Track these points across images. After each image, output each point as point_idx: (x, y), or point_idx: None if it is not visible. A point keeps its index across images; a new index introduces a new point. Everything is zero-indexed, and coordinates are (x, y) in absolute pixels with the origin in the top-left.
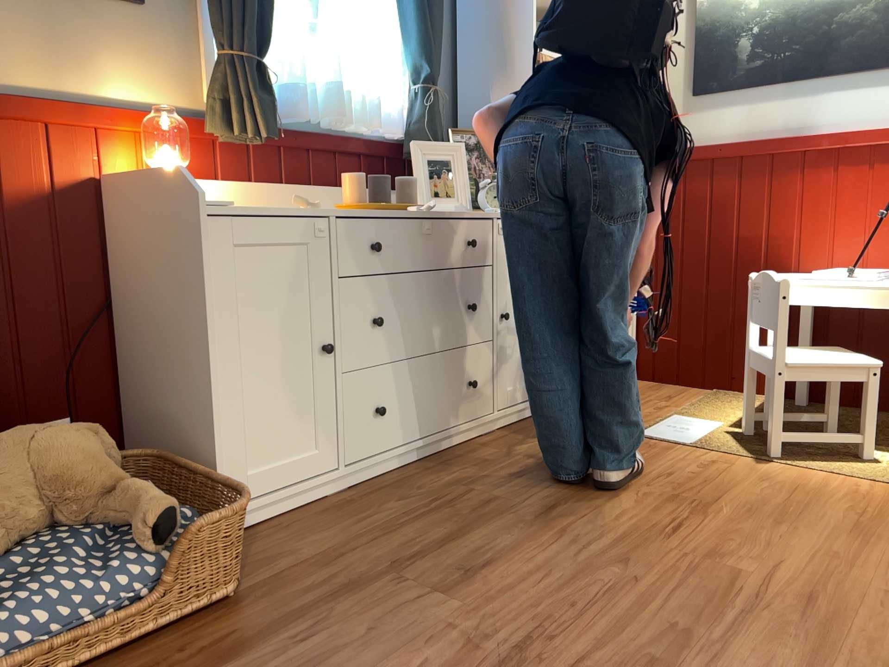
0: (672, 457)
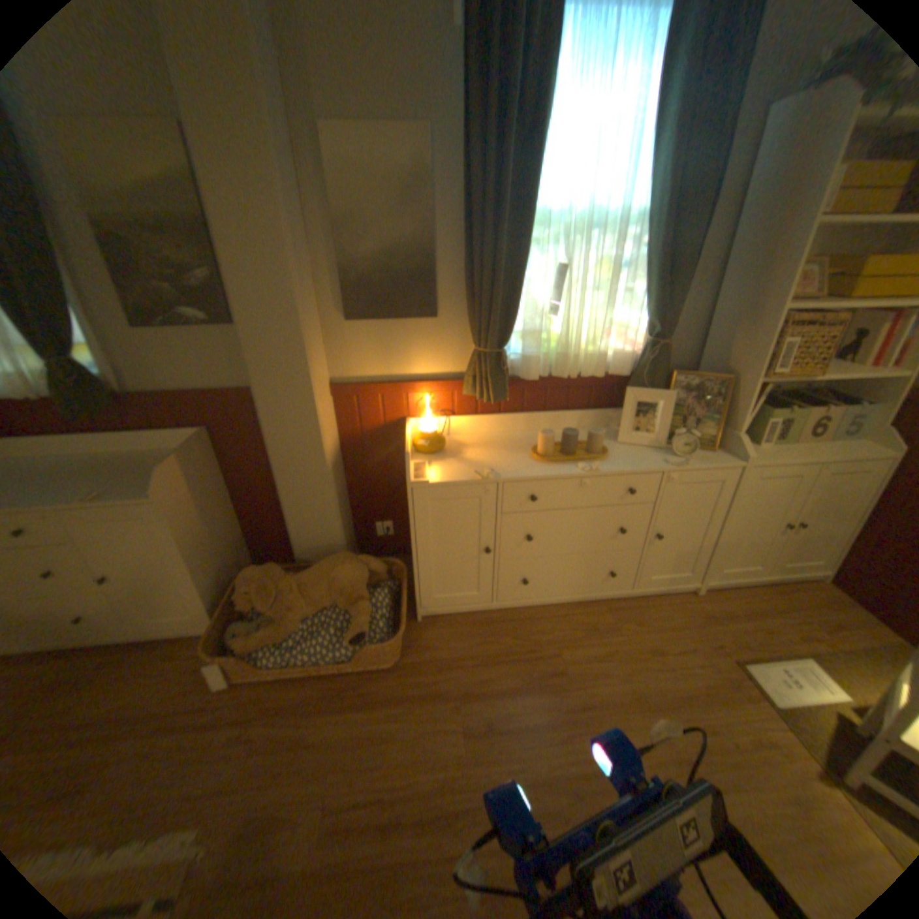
0: (741, 714)
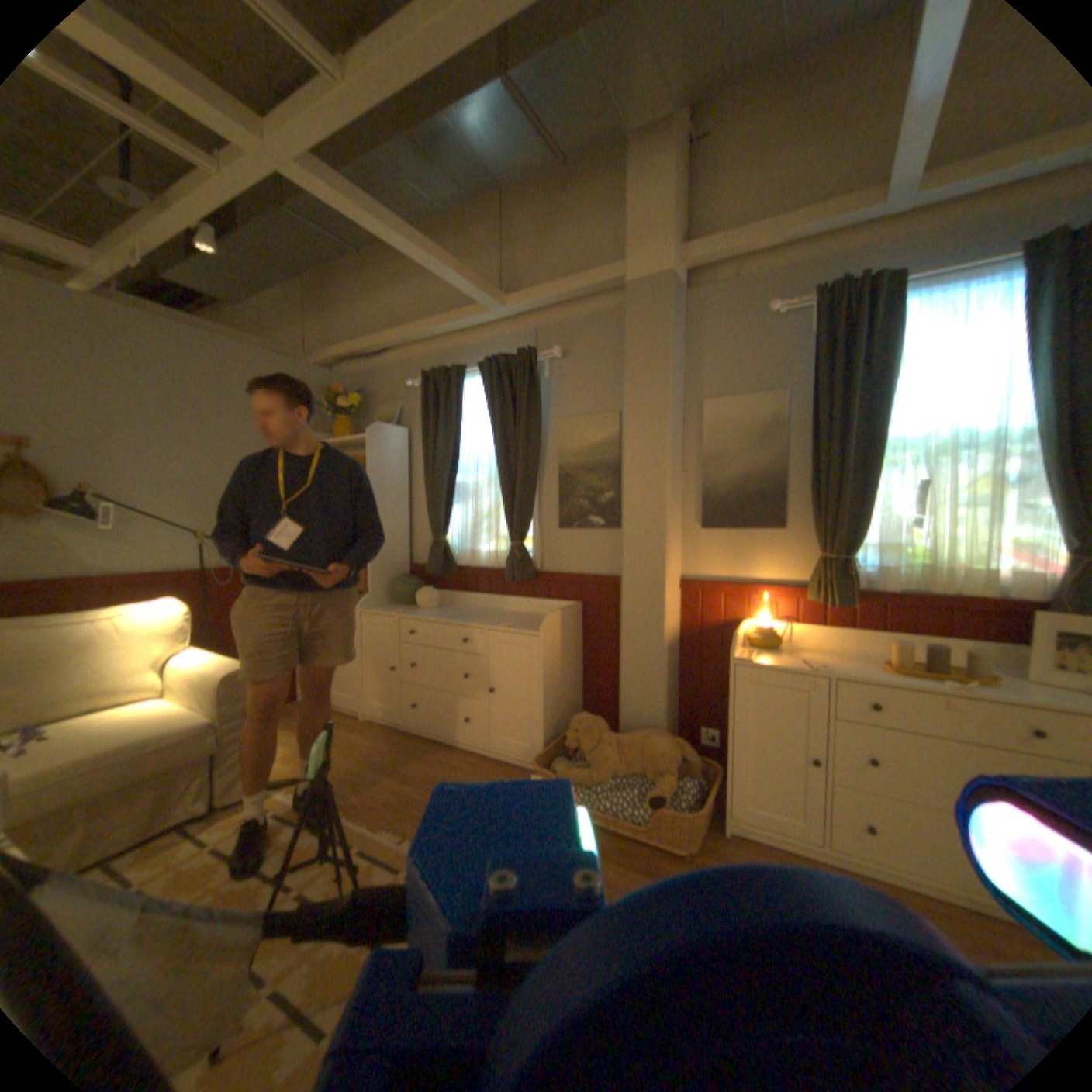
0: None
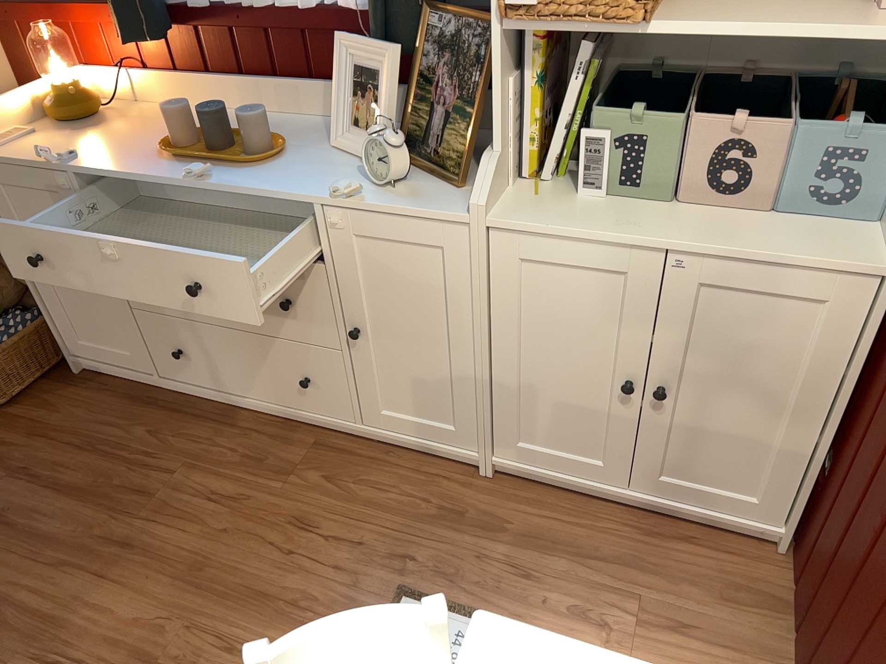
0: None
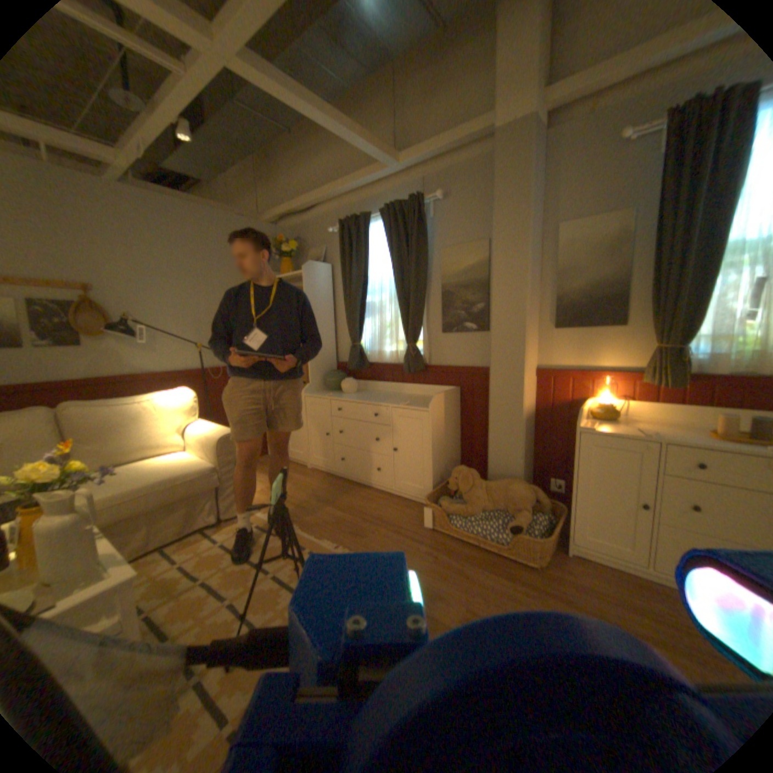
0: None
